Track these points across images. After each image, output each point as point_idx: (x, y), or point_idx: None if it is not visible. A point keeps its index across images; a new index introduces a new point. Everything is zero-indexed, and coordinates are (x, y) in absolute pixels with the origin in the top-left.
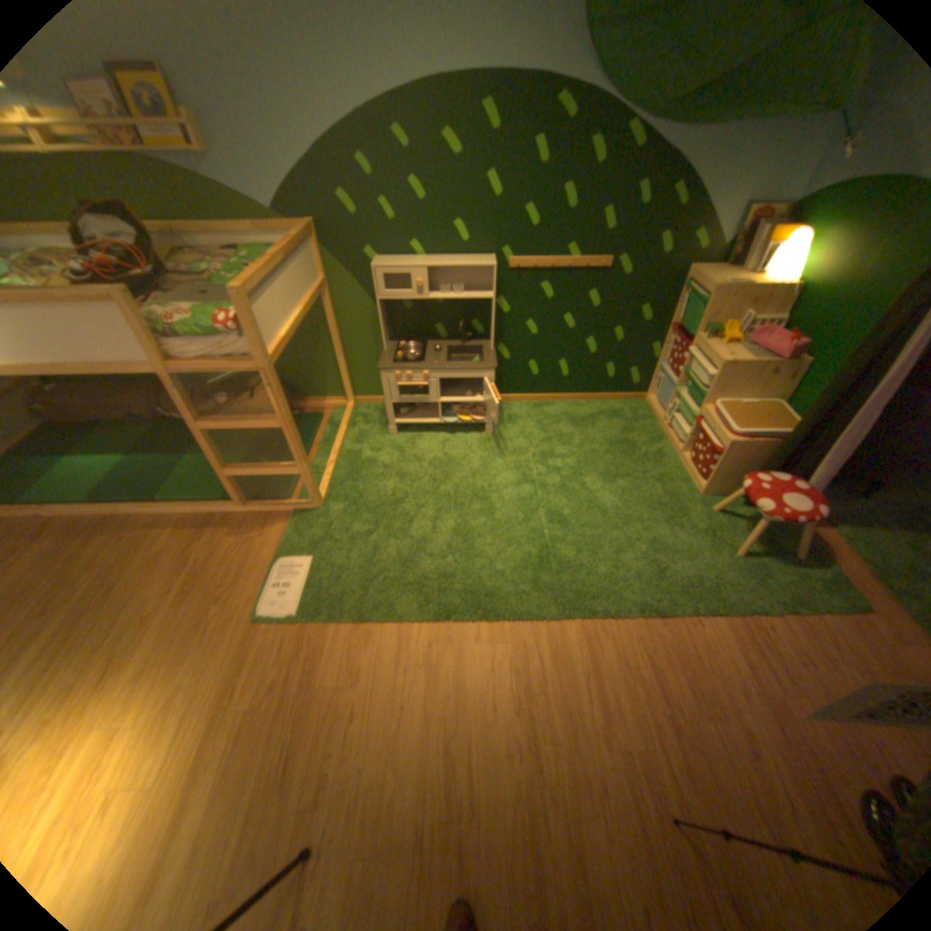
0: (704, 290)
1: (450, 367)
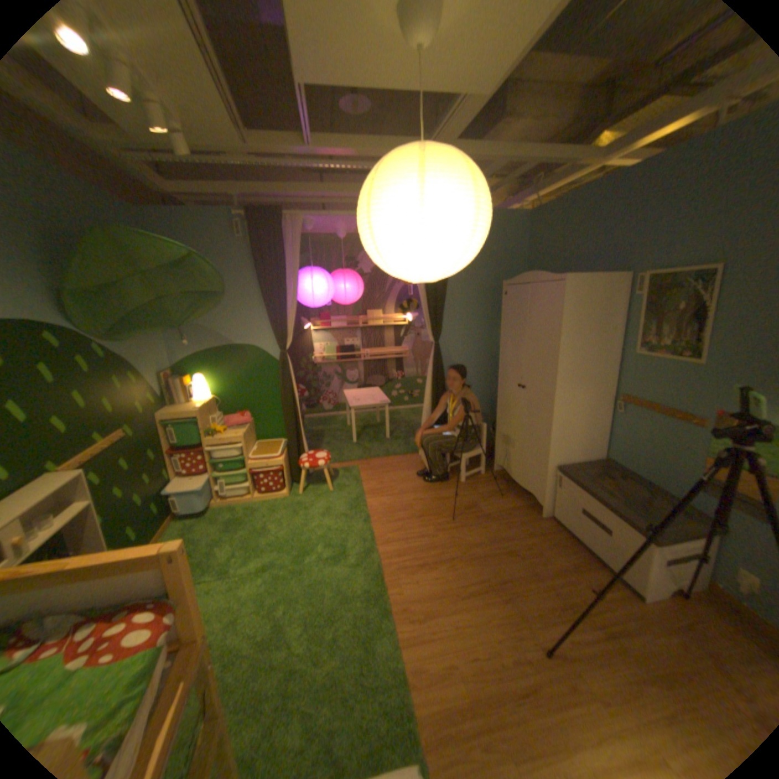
0: (177, 421)
1: None
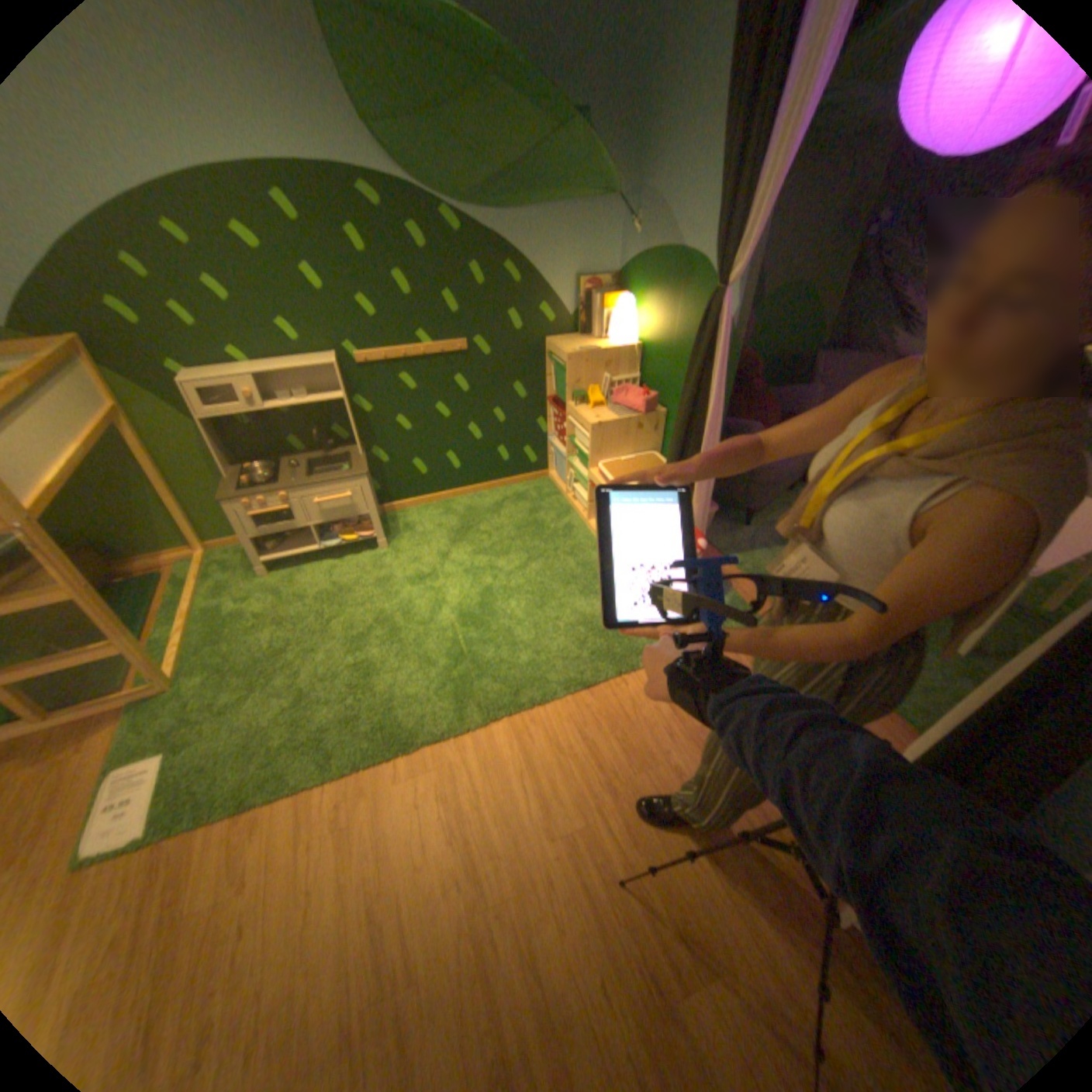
0: (563, 361)
1: (312, 482)
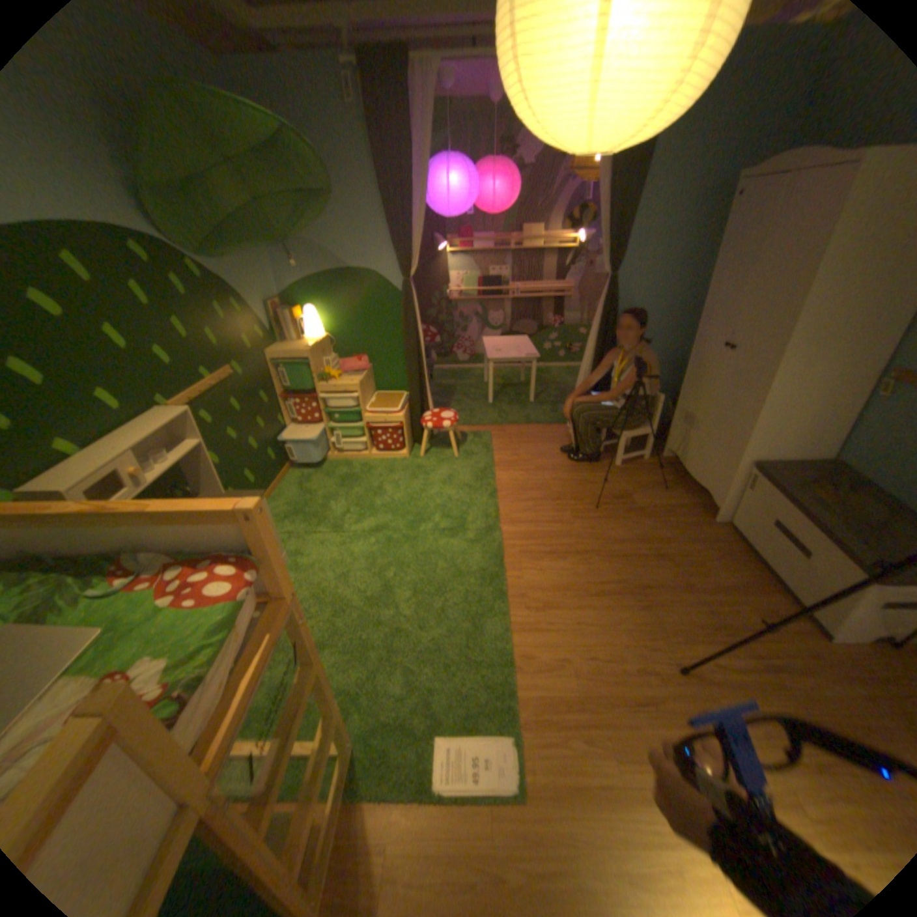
0: (288, 361)
1: None
